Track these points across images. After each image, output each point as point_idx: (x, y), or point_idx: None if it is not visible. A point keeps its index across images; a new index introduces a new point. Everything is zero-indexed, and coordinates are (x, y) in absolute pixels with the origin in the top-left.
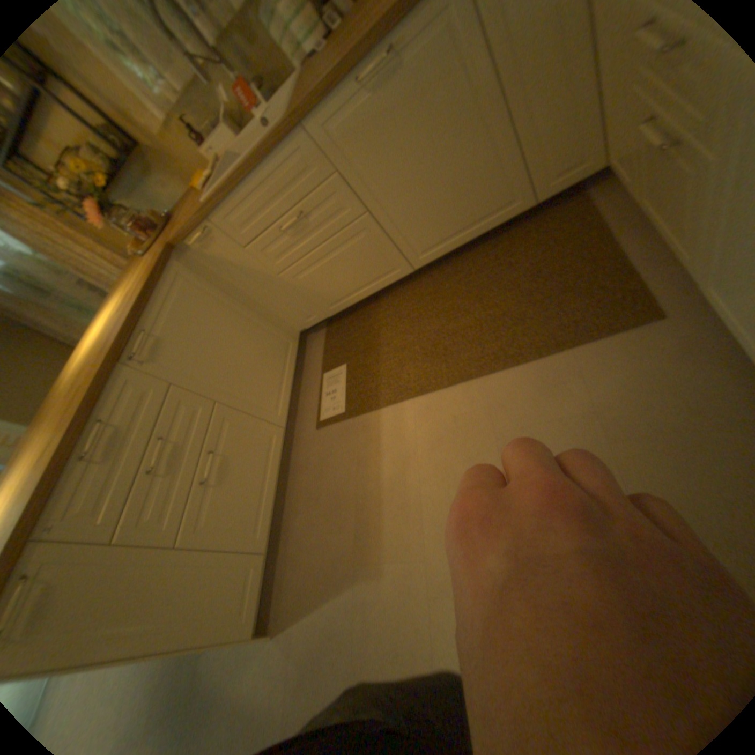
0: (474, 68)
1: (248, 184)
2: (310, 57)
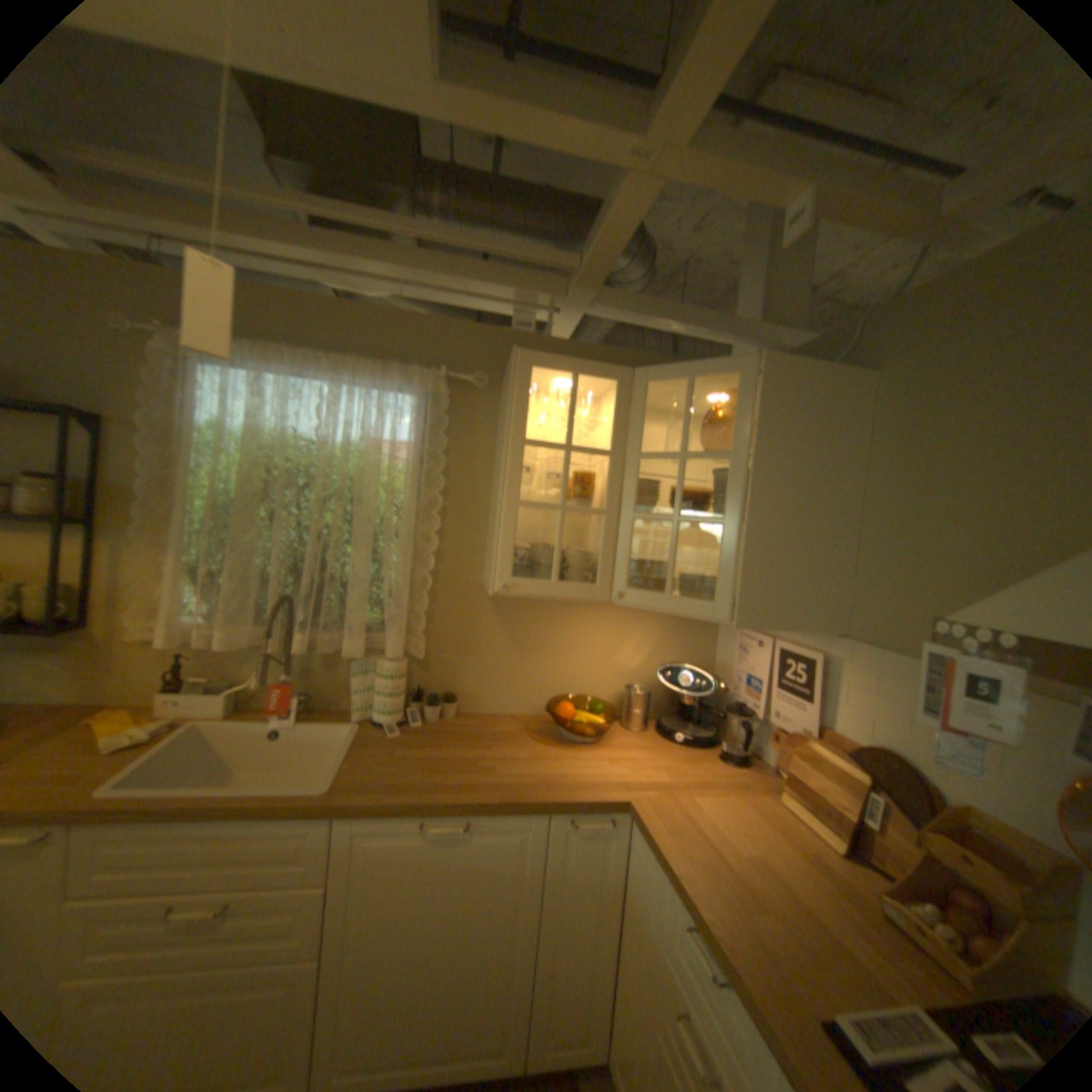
0: (525, 888)
1: (194, 827)
2: (373, 725)
